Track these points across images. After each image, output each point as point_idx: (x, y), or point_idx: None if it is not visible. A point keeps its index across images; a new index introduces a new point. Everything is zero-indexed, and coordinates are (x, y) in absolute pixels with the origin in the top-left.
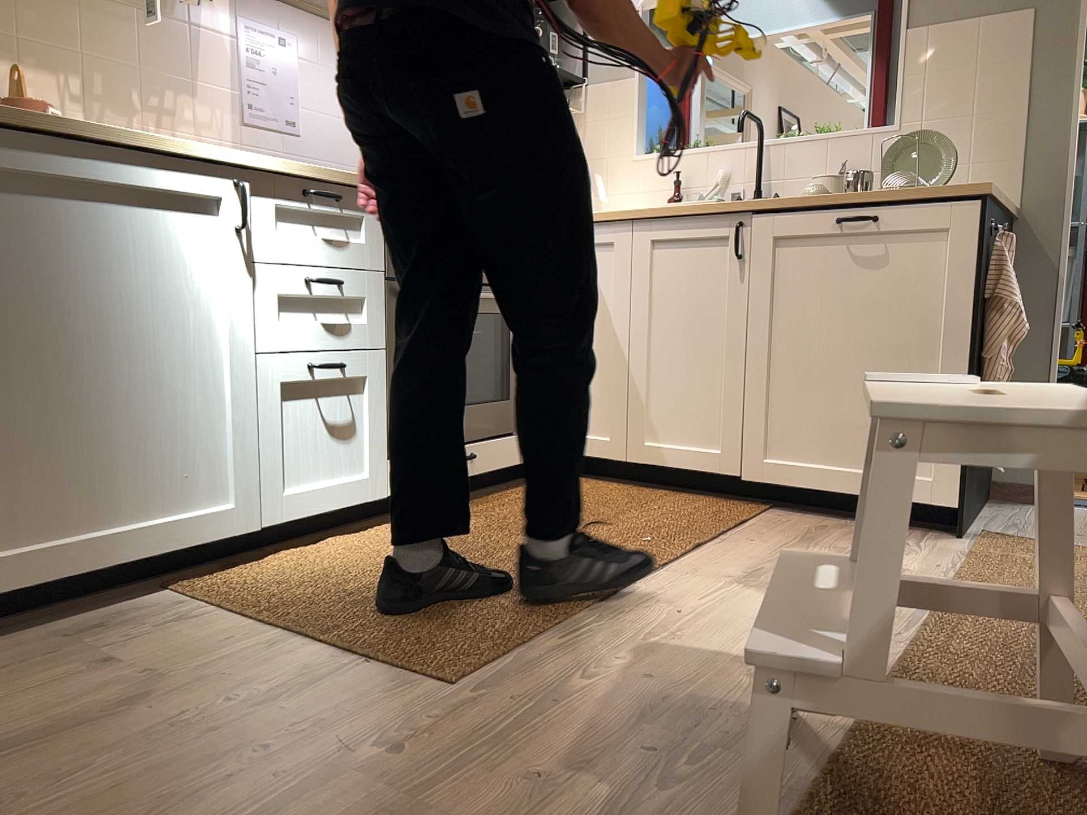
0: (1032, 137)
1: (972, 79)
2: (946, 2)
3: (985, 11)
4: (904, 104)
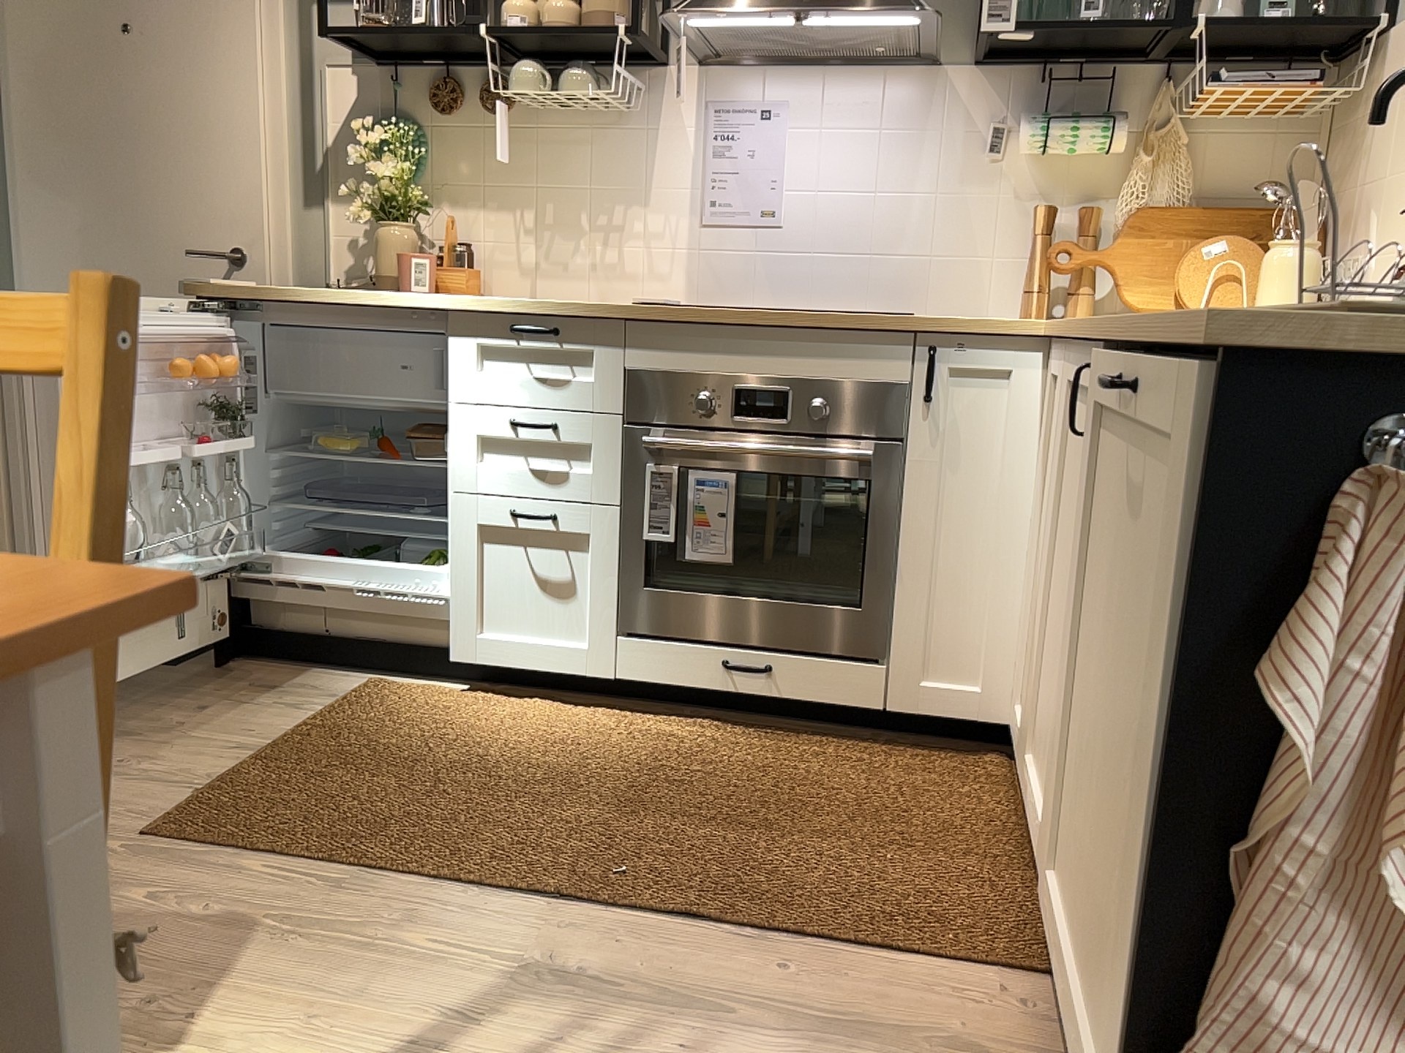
0: None
1: None
2: None
3: None
4: None
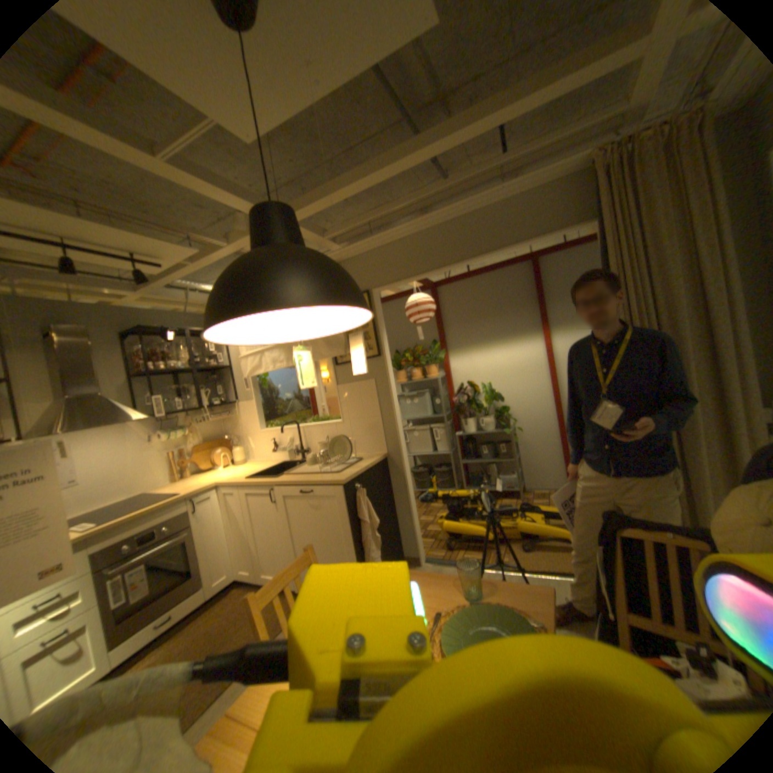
0: (387, 424)
1: (363, 402)
2: (349, 374)
3: (362, 378)
4: (344, 411)
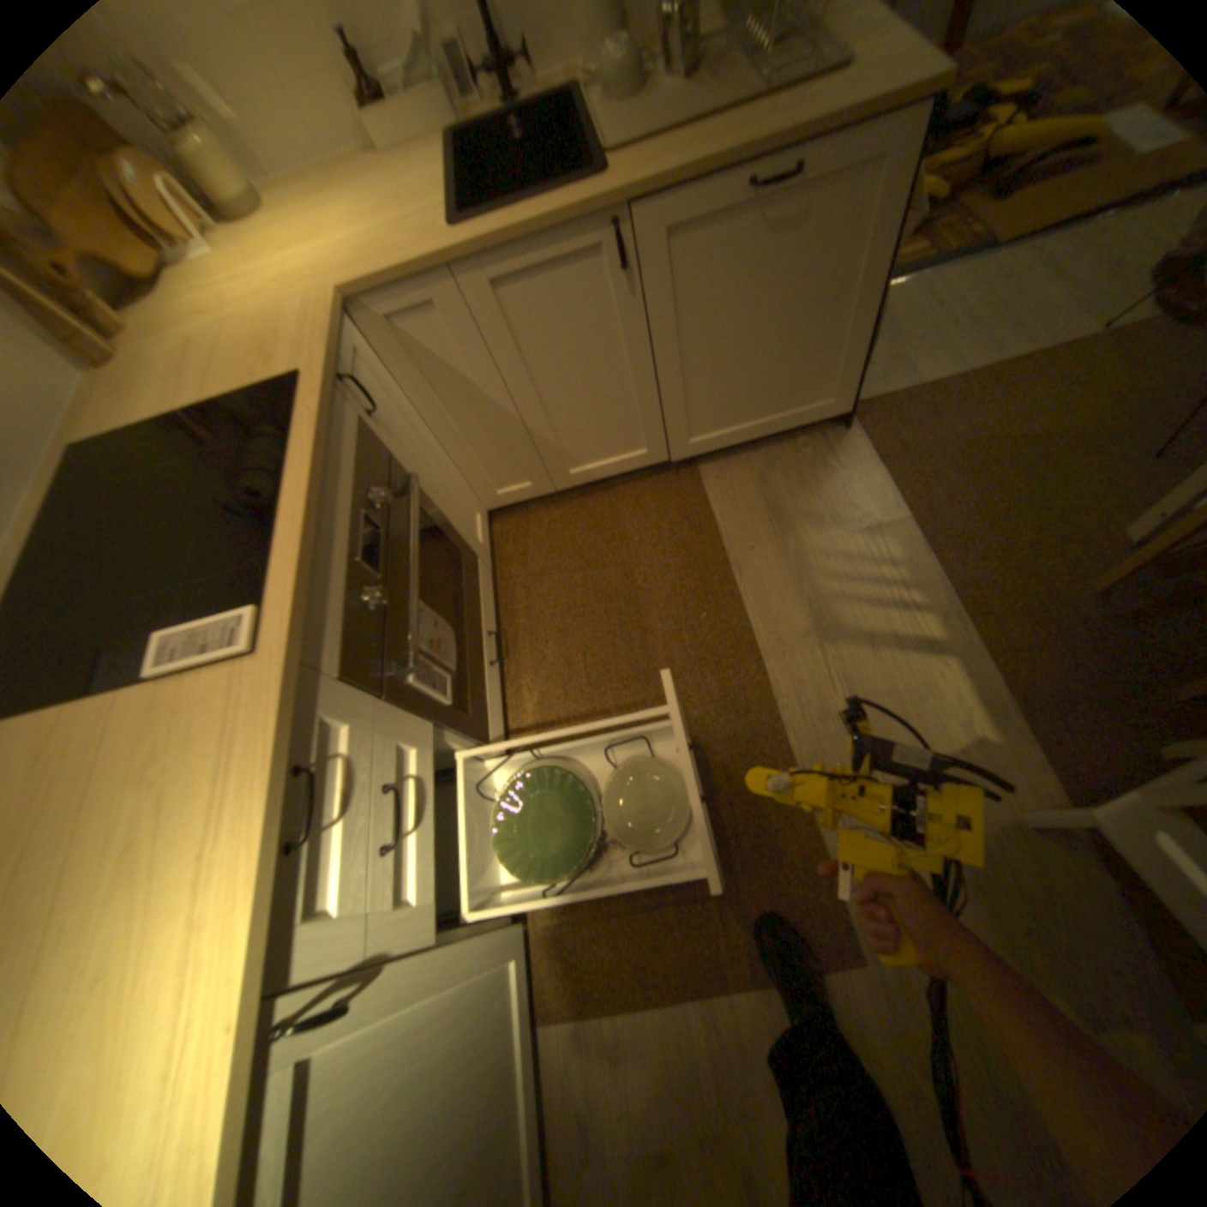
0: None
1: None
2: None
3: None
4: None
